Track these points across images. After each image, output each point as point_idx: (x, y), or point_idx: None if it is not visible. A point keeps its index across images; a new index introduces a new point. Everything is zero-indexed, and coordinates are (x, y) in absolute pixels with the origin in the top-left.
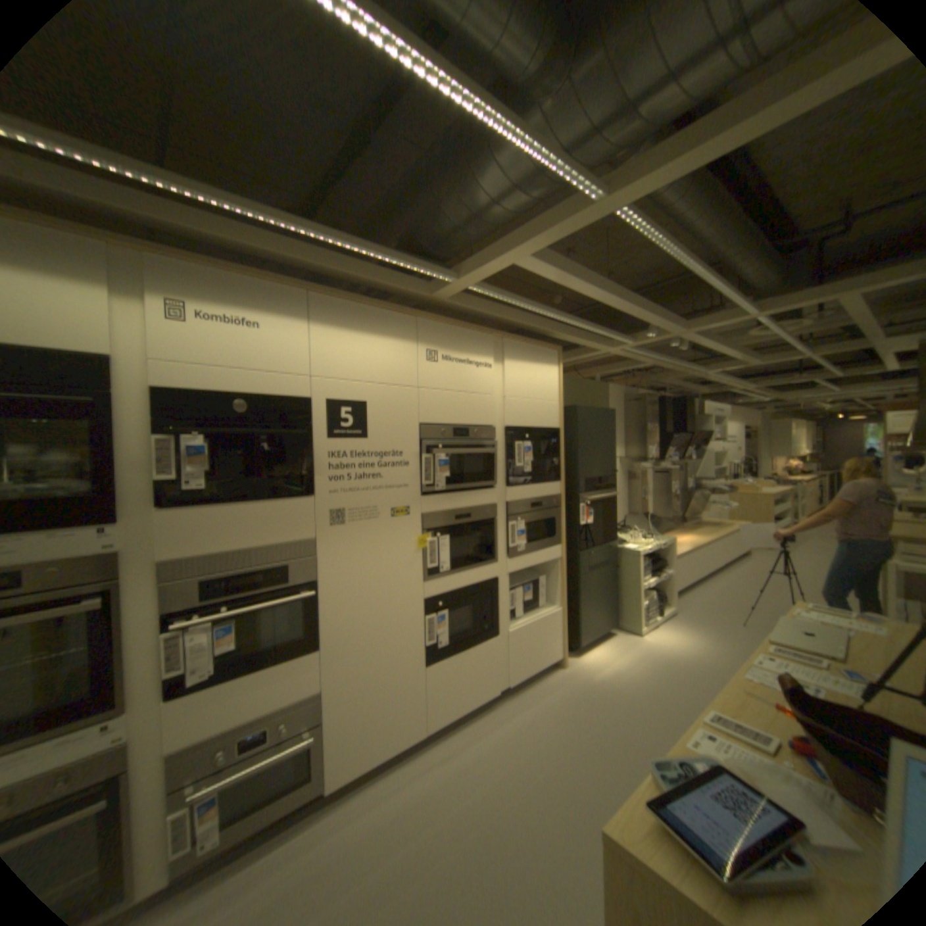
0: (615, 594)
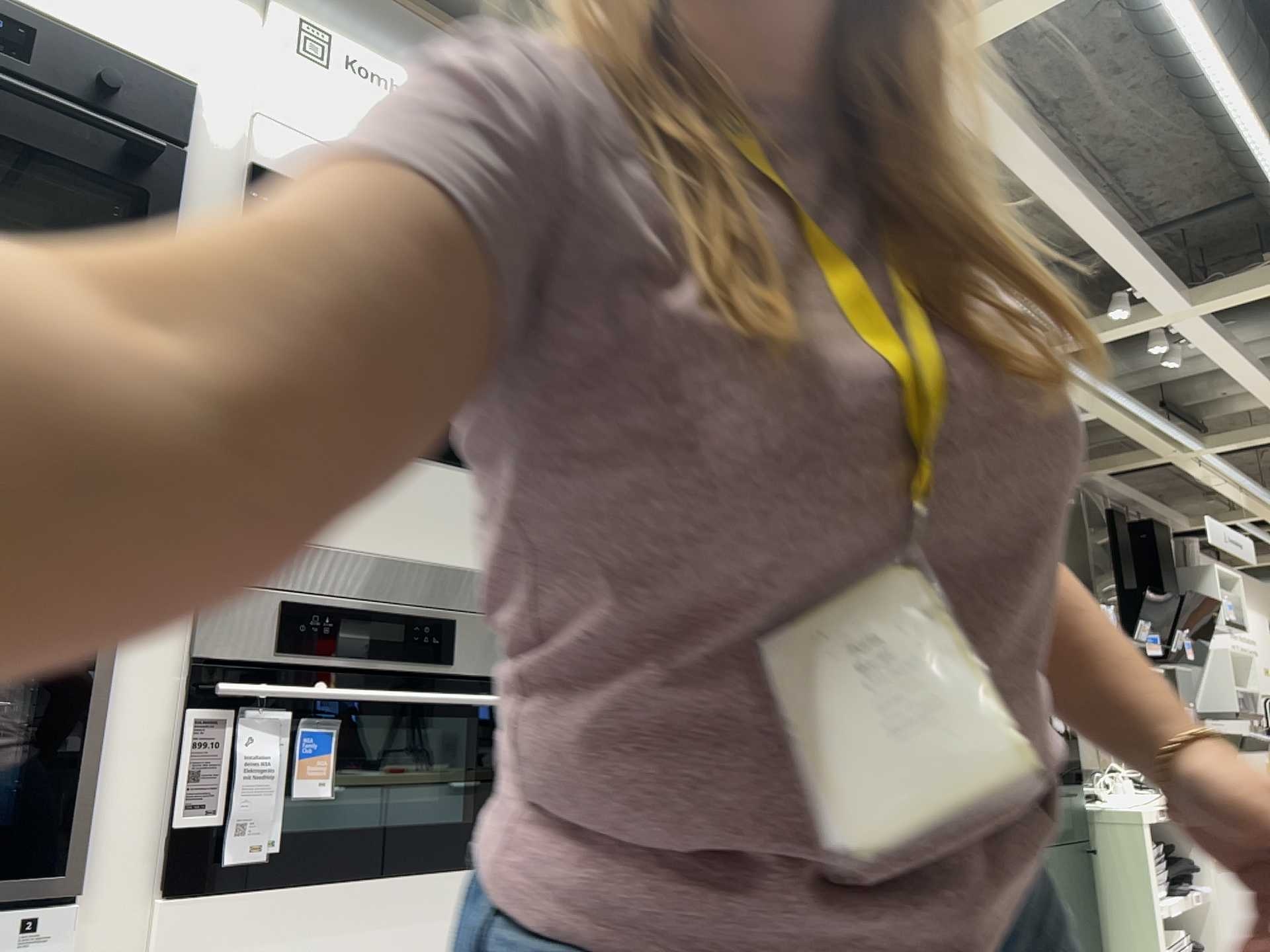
0: (1093, 922)
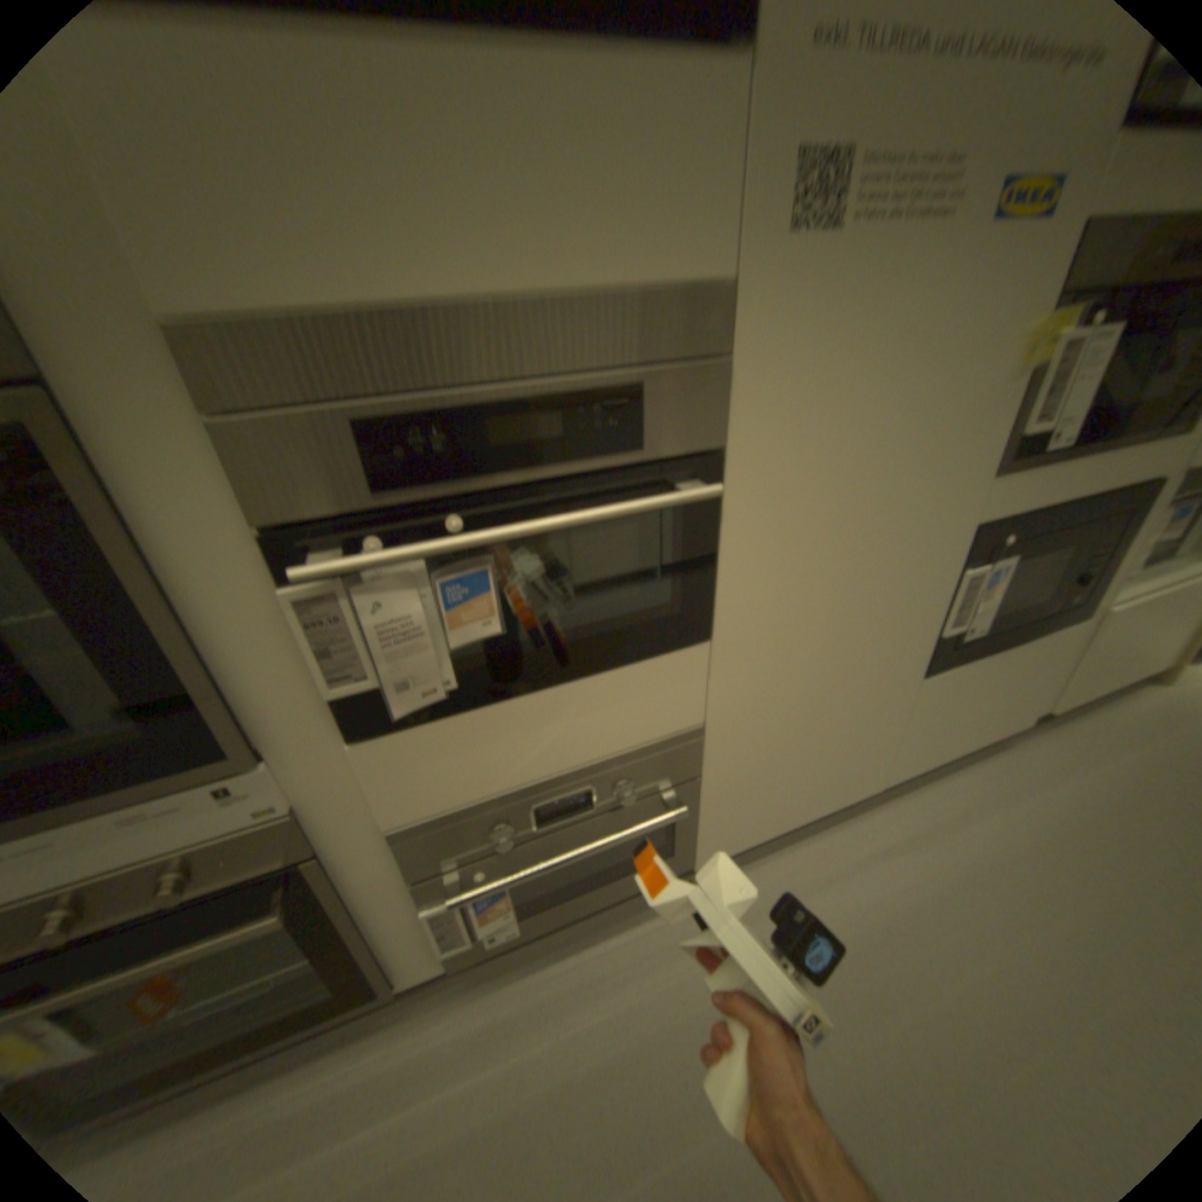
0: None
